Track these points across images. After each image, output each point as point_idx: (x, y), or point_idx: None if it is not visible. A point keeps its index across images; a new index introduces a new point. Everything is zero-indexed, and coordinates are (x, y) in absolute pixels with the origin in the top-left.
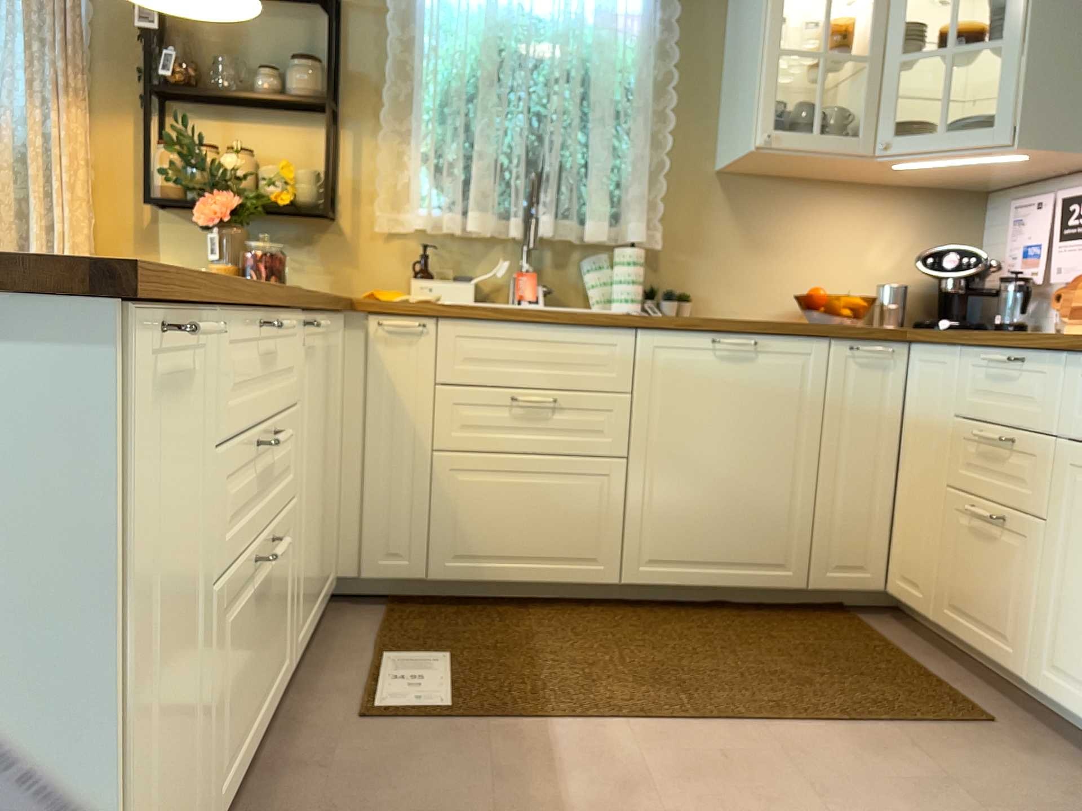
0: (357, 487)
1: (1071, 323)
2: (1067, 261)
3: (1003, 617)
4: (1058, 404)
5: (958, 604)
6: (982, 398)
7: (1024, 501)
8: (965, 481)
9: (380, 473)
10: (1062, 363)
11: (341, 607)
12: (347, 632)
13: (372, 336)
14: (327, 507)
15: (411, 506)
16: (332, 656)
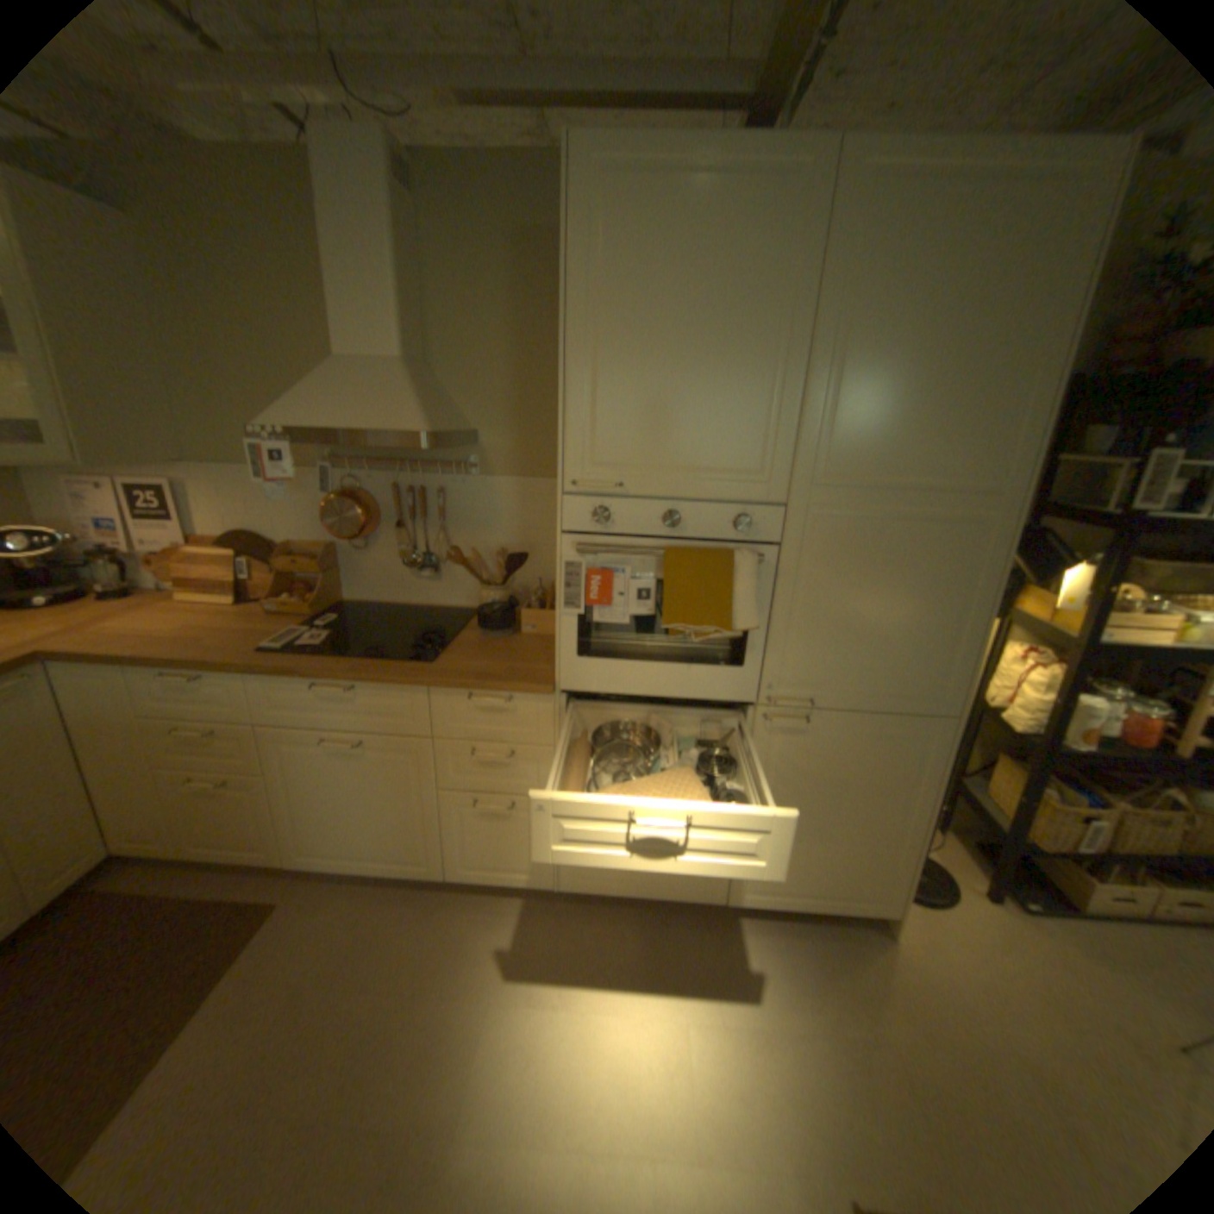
0: None
1: (174, 591)
2: (144, 538)
3: (244, 839)
4: (242, 705)
5: (197, 842)
6: (161, 703)
7: (235, 768)
8: (168, 763)
9: None
10: (237, 679)
11: None
12: None
13: None
14: None
15: None
16: None
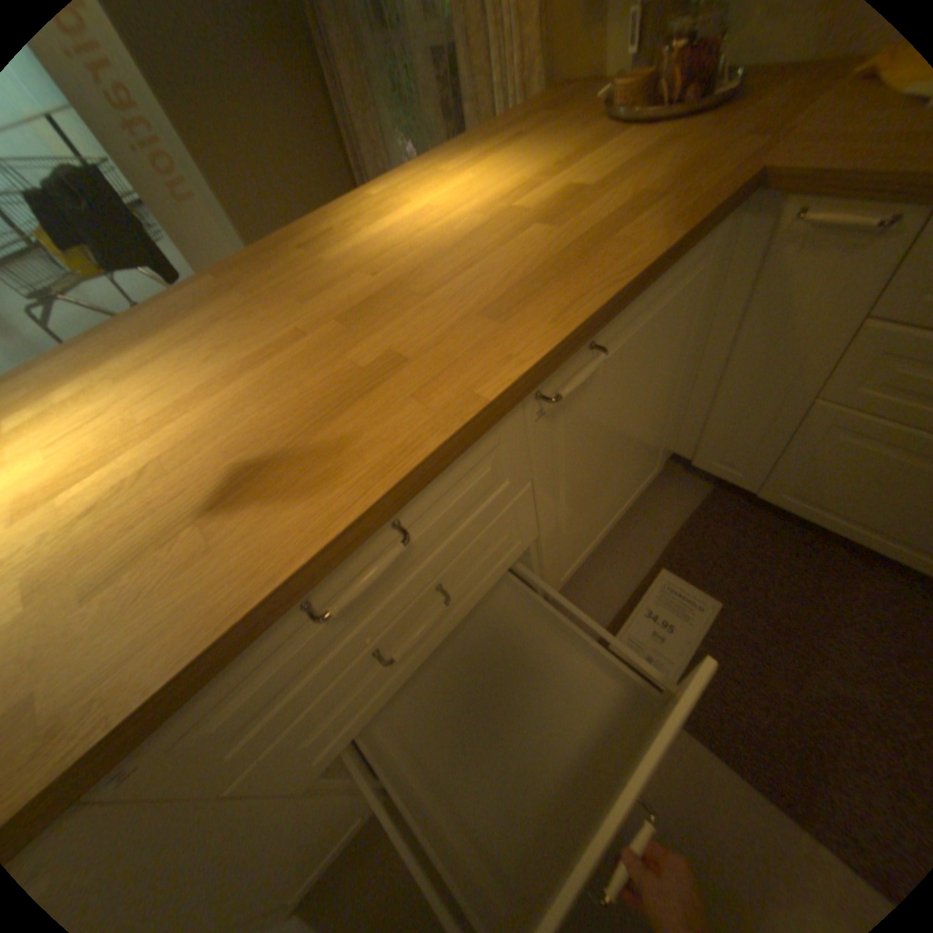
0: (711, 396)
1: None
2: None
3: None
4: None
5: None
6: None
7: None
8: None
9: (741, 396)
10: None
11: (673, 470)
12: (656, 514)
13: (786, 230)
14: (646, 446)
15: (766, 437)
16: (626, 545)
